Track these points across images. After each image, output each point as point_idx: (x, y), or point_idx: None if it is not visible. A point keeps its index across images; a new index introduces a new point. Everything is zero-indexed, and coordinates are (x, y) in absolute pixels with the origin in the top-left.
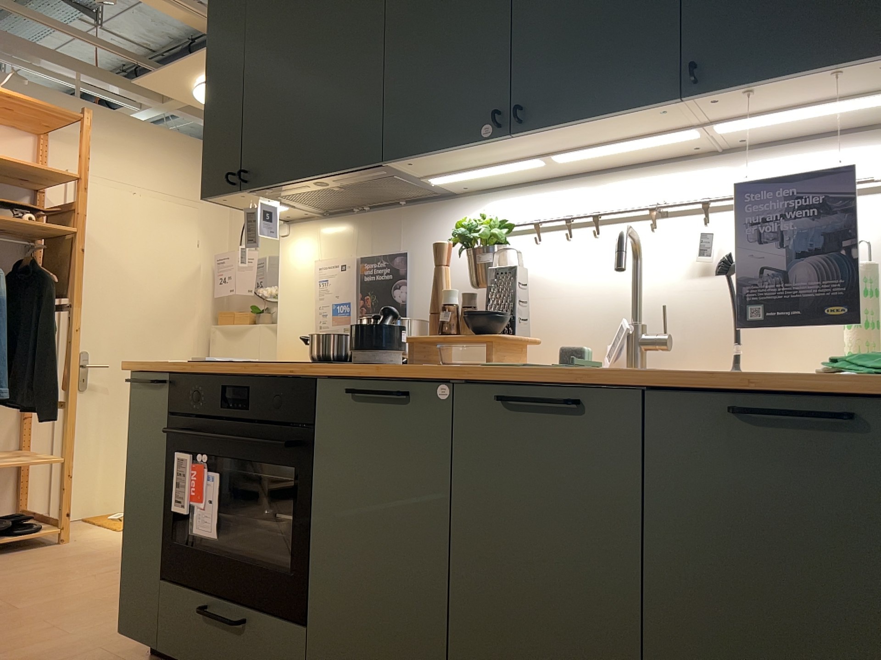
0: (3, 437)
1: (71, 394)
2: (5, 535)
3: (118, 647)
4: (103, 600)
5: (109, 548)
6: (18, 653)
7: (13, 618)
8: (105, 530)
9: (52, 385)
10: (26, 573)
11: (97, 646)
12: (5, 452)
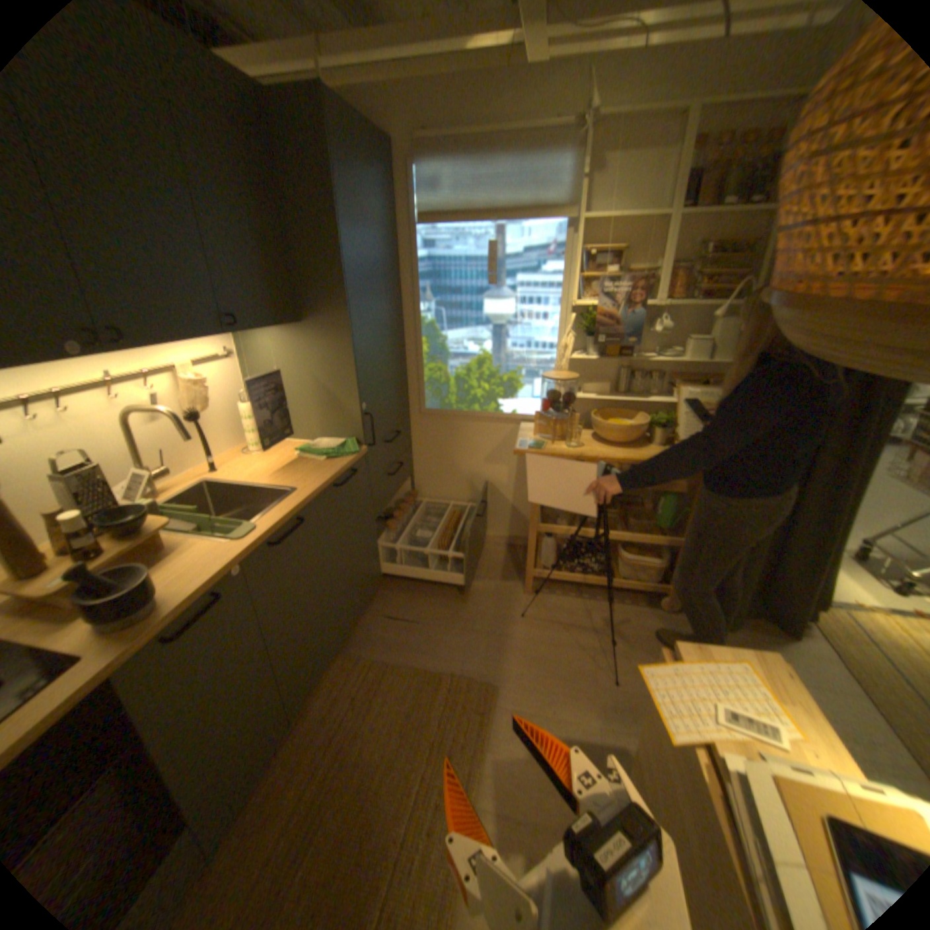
0: None
1: None
2: None
3: None
4: None
5: None
6: None
7: None
8: None
9: None
10: None
11: None
12: None
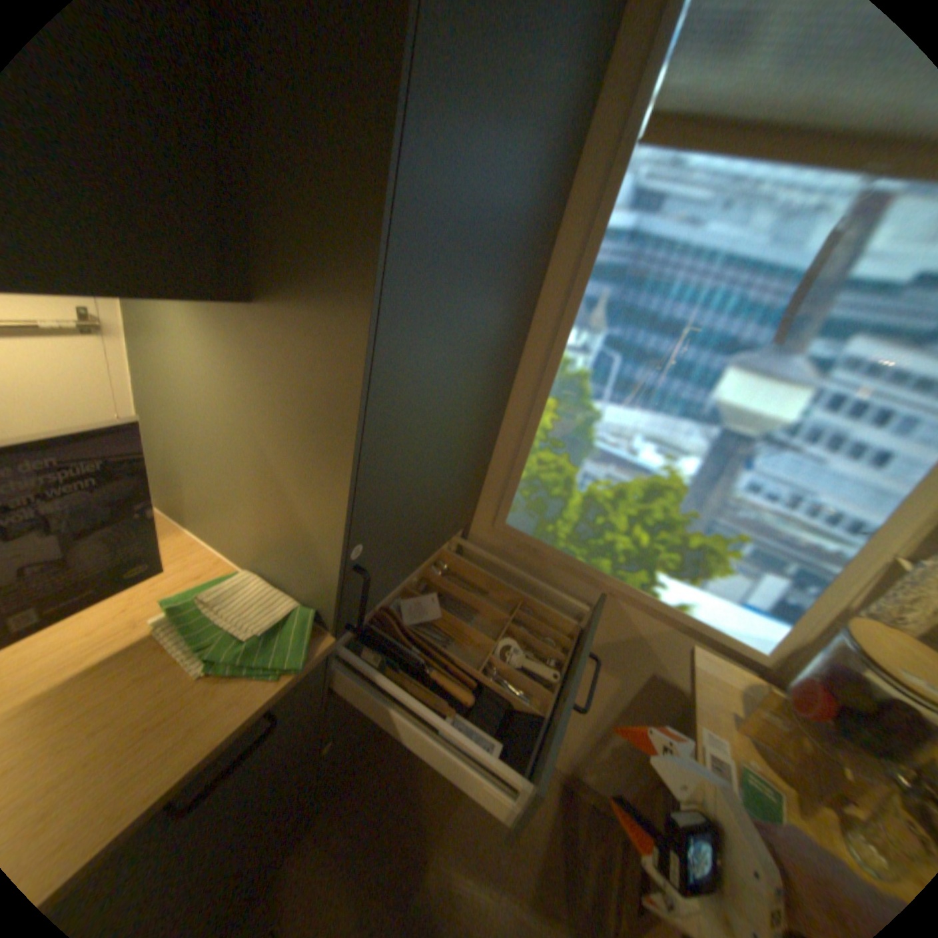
0: None
1: None
2: None
3: None
4: None
5: None
6: None
7: None
8: None
9: None
10: None
11: None
12: None
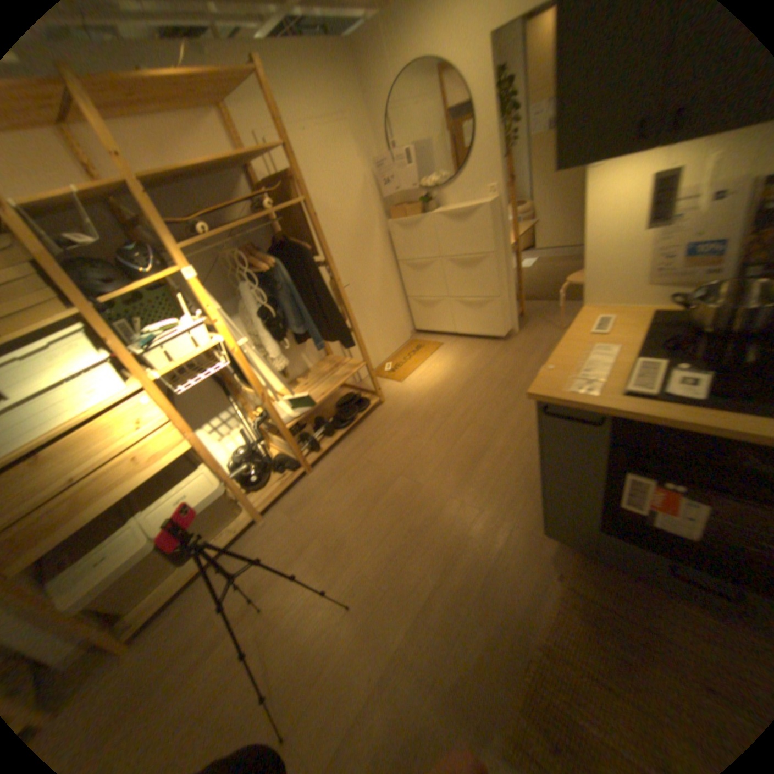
0: (316, 354)
1: (352, 325)
2: (356, 413)
3: (524, 521)
4: (462, 463)
5: (413, 403)
6: (468, 537)
7: (428, 494)
8: (392, 383)
9: (341, 326)
10: (391, 441)
11: (510, 522)
12: (322, 362)
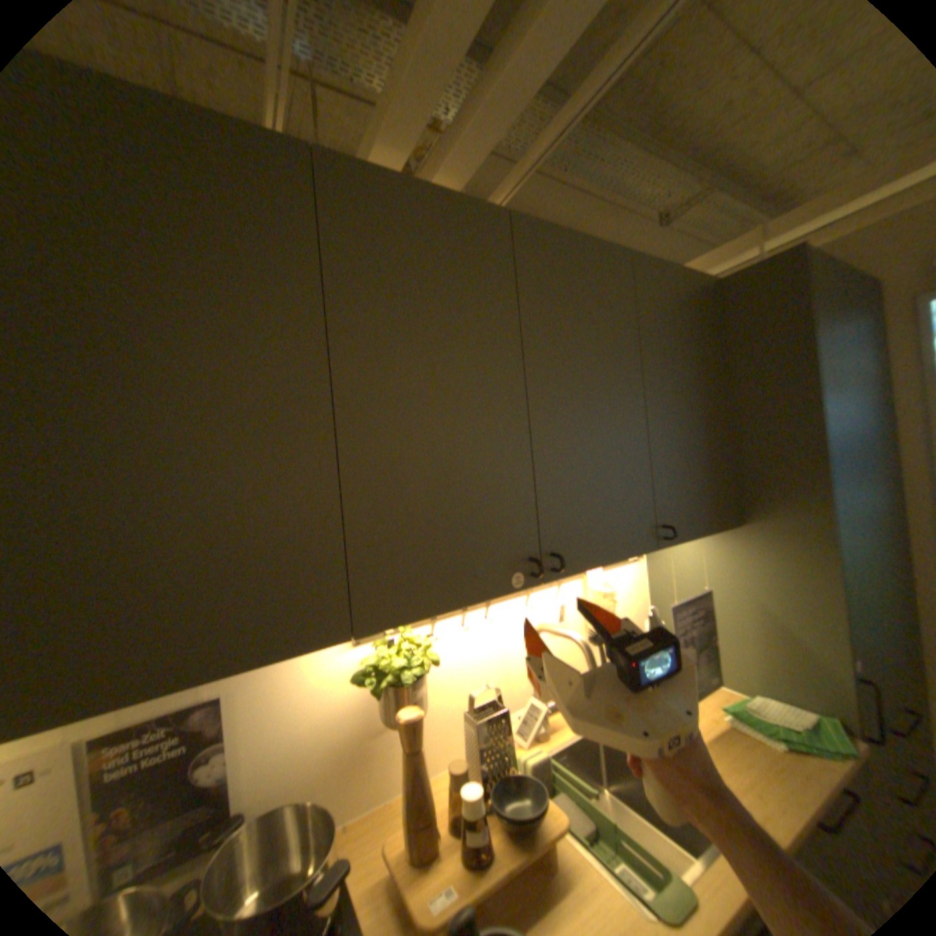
0: None
1: None
2: None
3: None
4: None
5: None
6: None
7: None
8: None
9: None
10: None
11: None
12: None
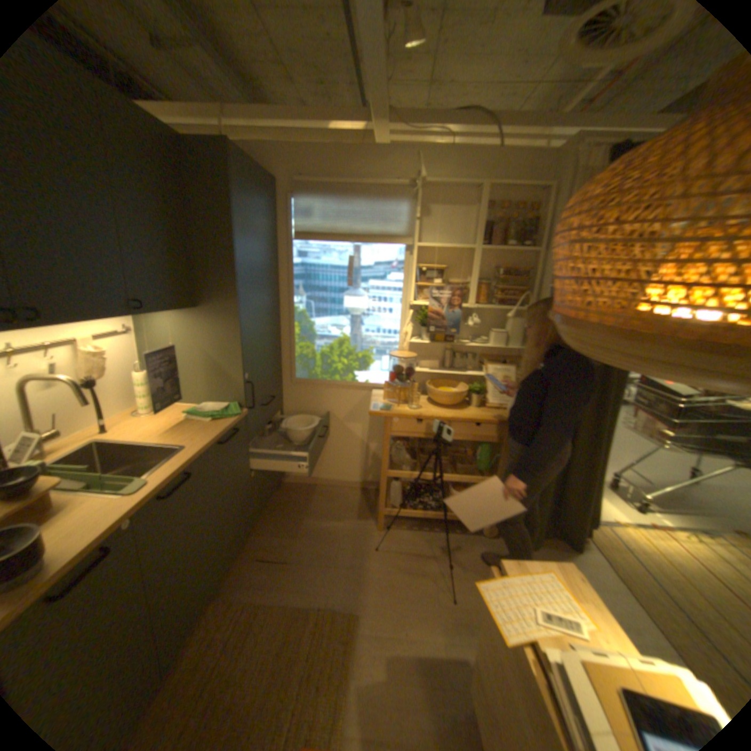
0: None
1: None
2: None
3: None
4: None
5: None
6: None
7: None
8: None
9: None
10: None
11: None
12: None
